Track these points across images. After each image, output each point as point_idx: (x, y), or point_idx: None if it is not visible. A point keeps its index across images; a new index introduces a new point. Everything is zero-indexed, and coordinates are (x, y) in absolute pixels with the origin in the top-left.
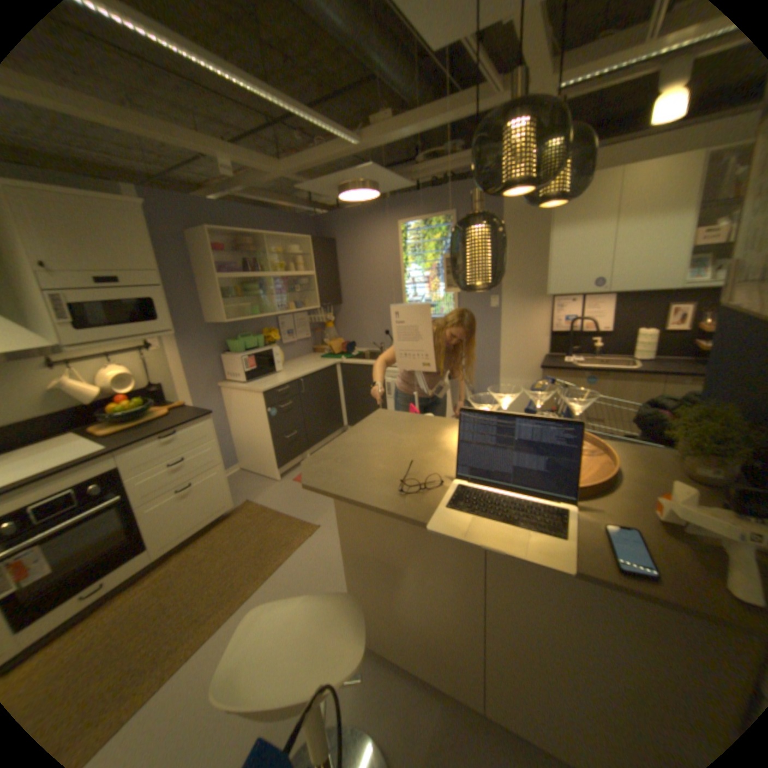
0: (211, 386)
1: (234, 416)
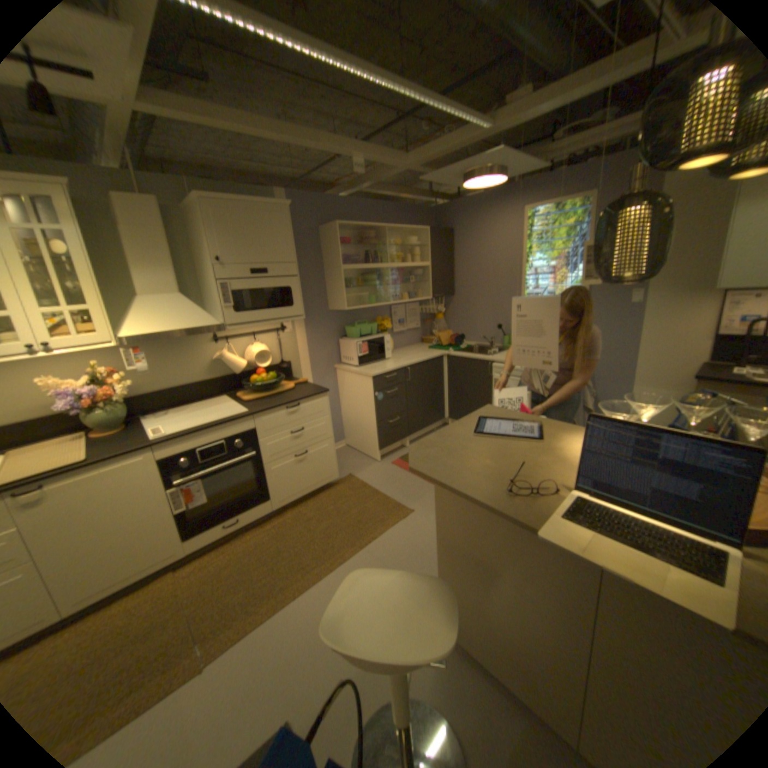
0: (329, 368)
1: (346, 396)
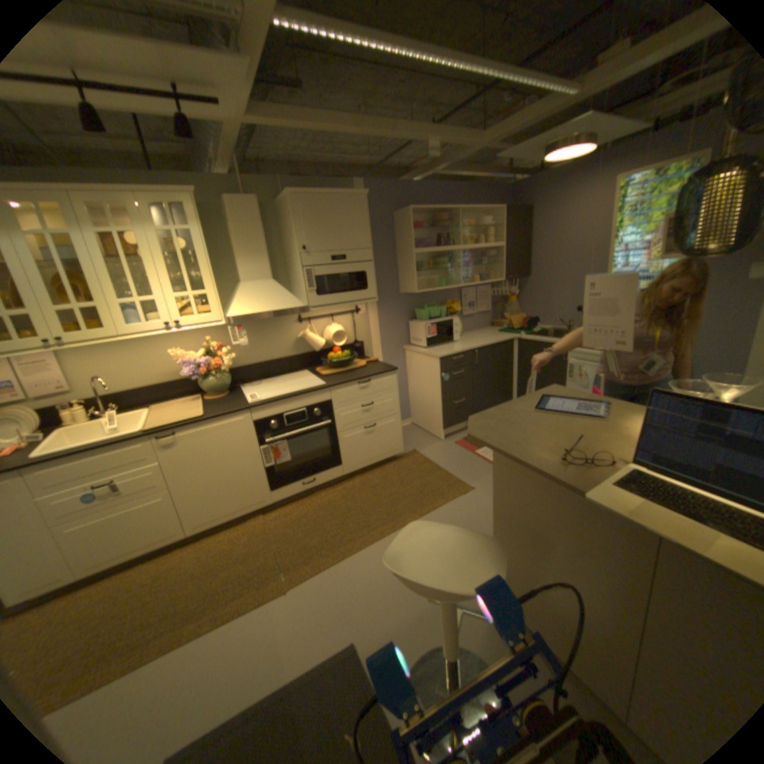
0: (399, 349)
1: (414, 376)
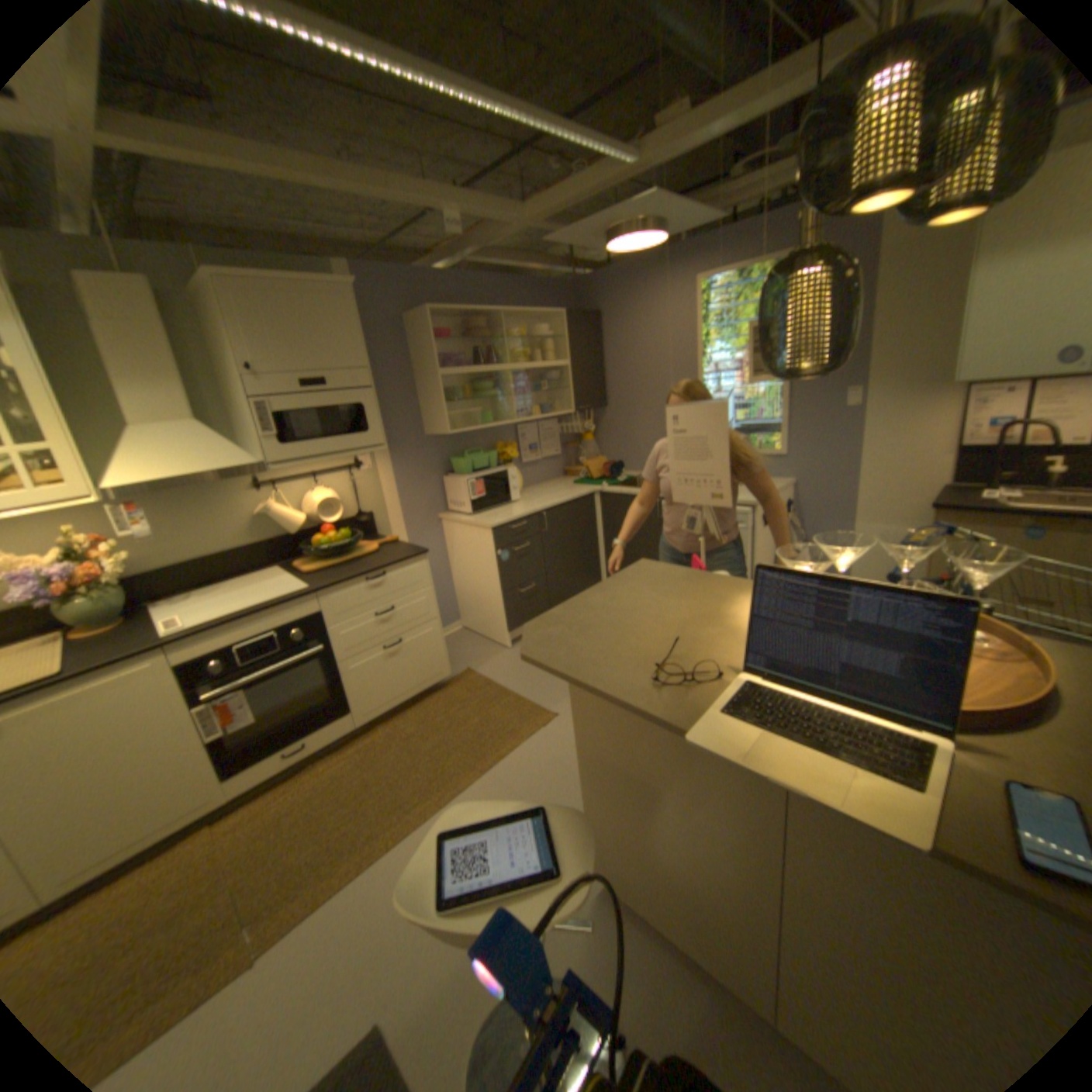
0: (431, 519)
1: (458, 558)
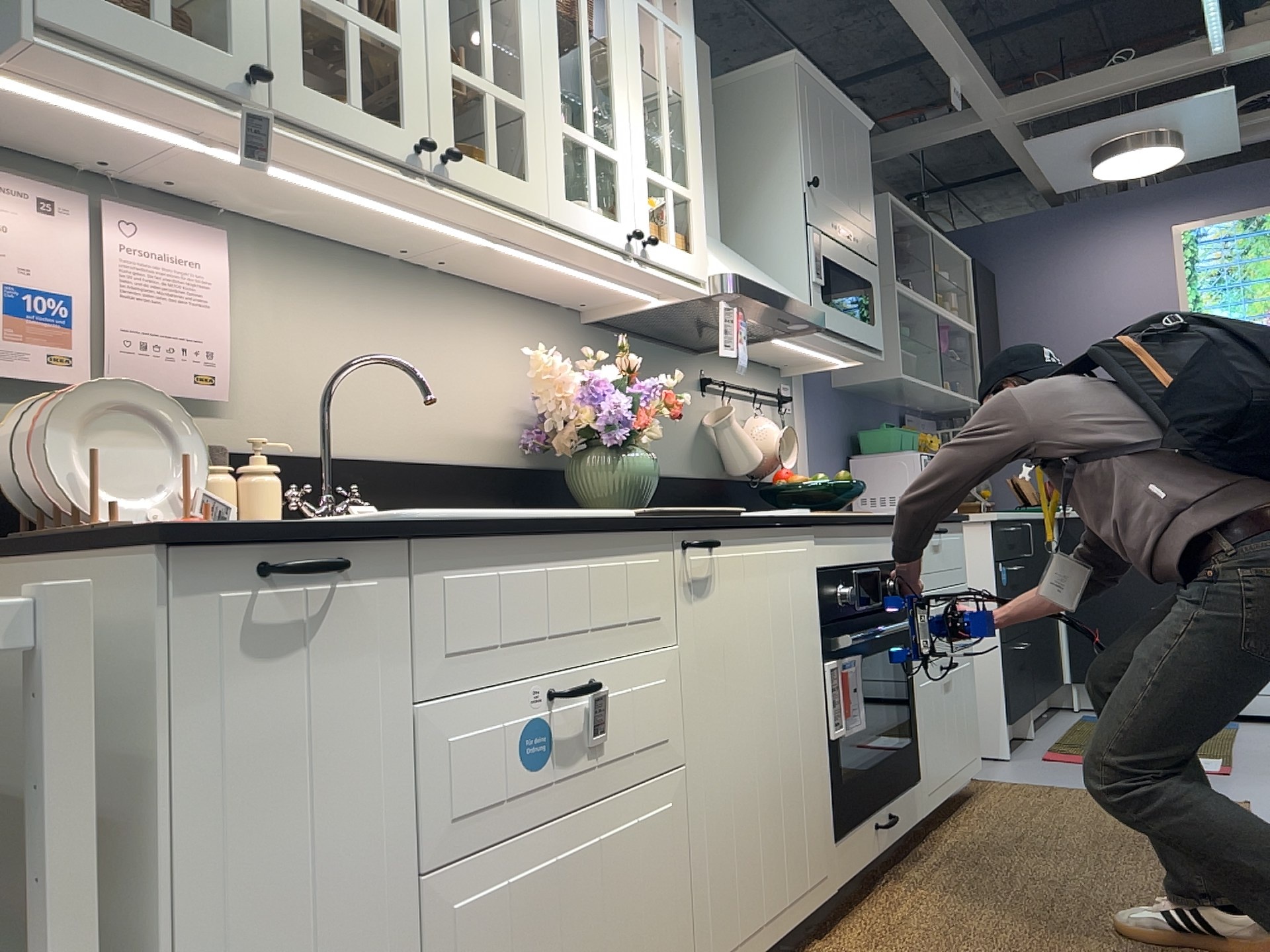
0: None
1: None
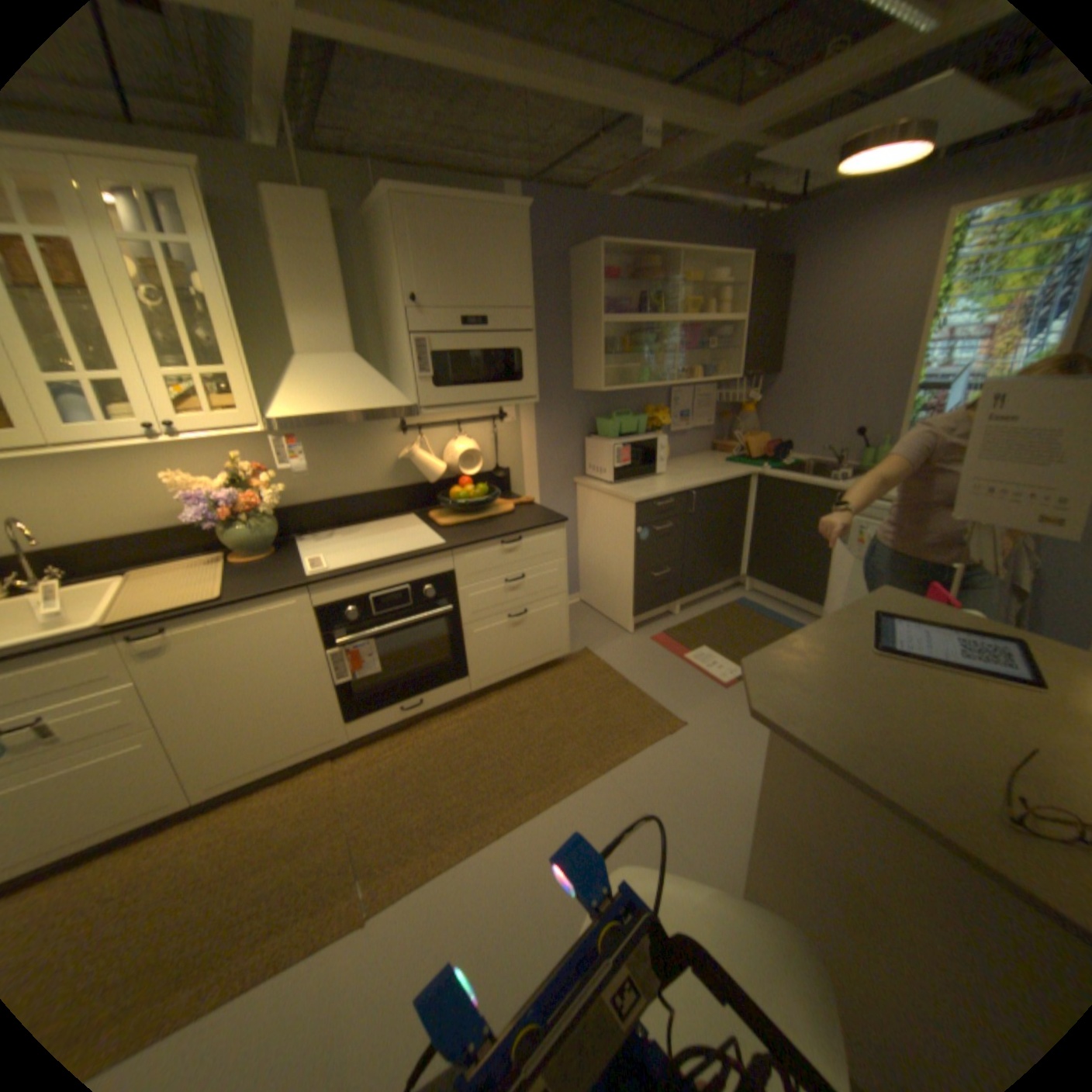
0: (566, 482)
1: (589, 528)
